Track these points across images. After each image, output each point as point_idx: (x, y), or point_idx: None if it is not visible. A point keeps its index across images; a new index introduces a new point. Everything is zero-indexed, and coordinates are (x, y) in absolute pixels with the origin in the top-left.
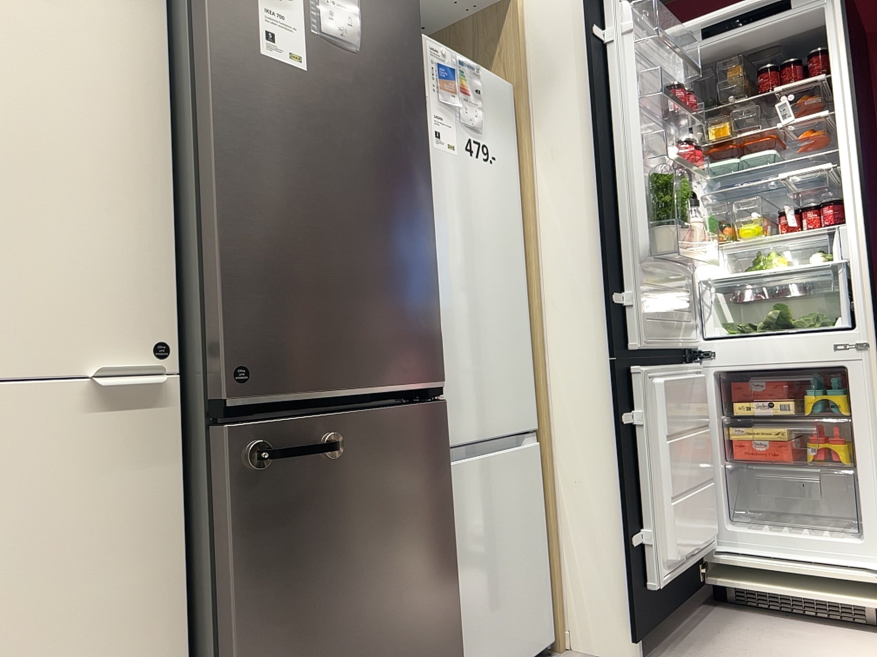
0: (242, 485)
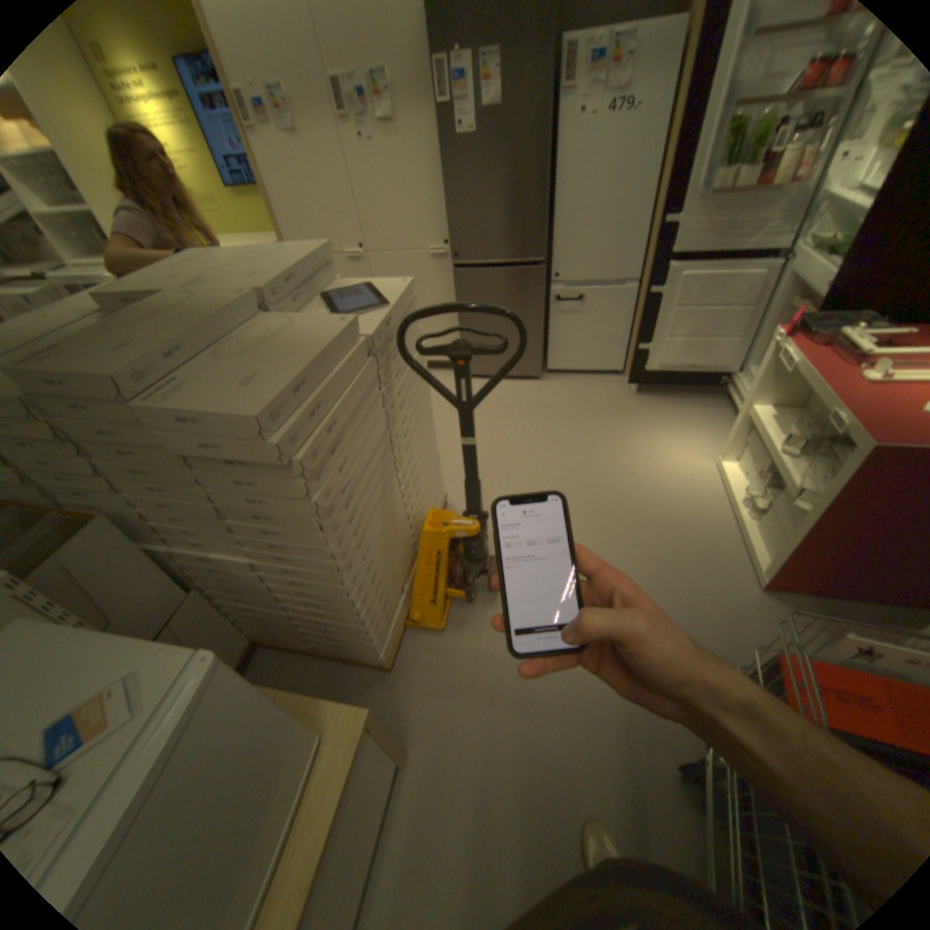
0: (459, 286)
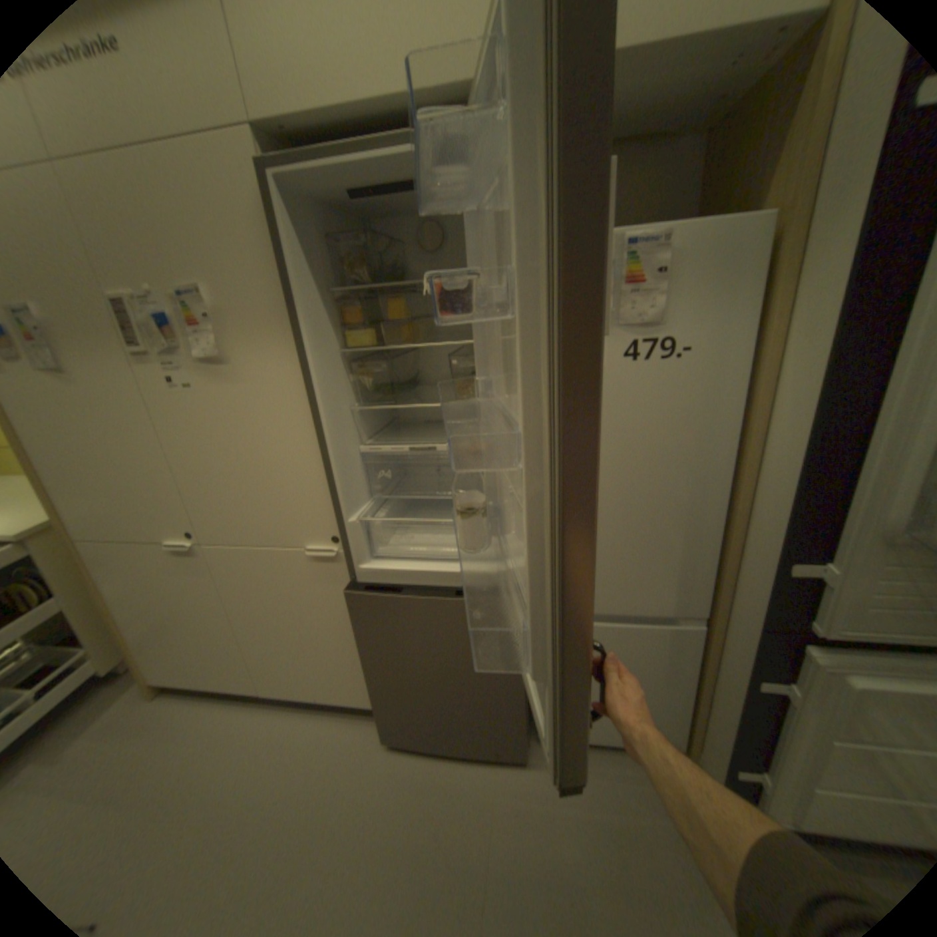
0: (356, 614)
